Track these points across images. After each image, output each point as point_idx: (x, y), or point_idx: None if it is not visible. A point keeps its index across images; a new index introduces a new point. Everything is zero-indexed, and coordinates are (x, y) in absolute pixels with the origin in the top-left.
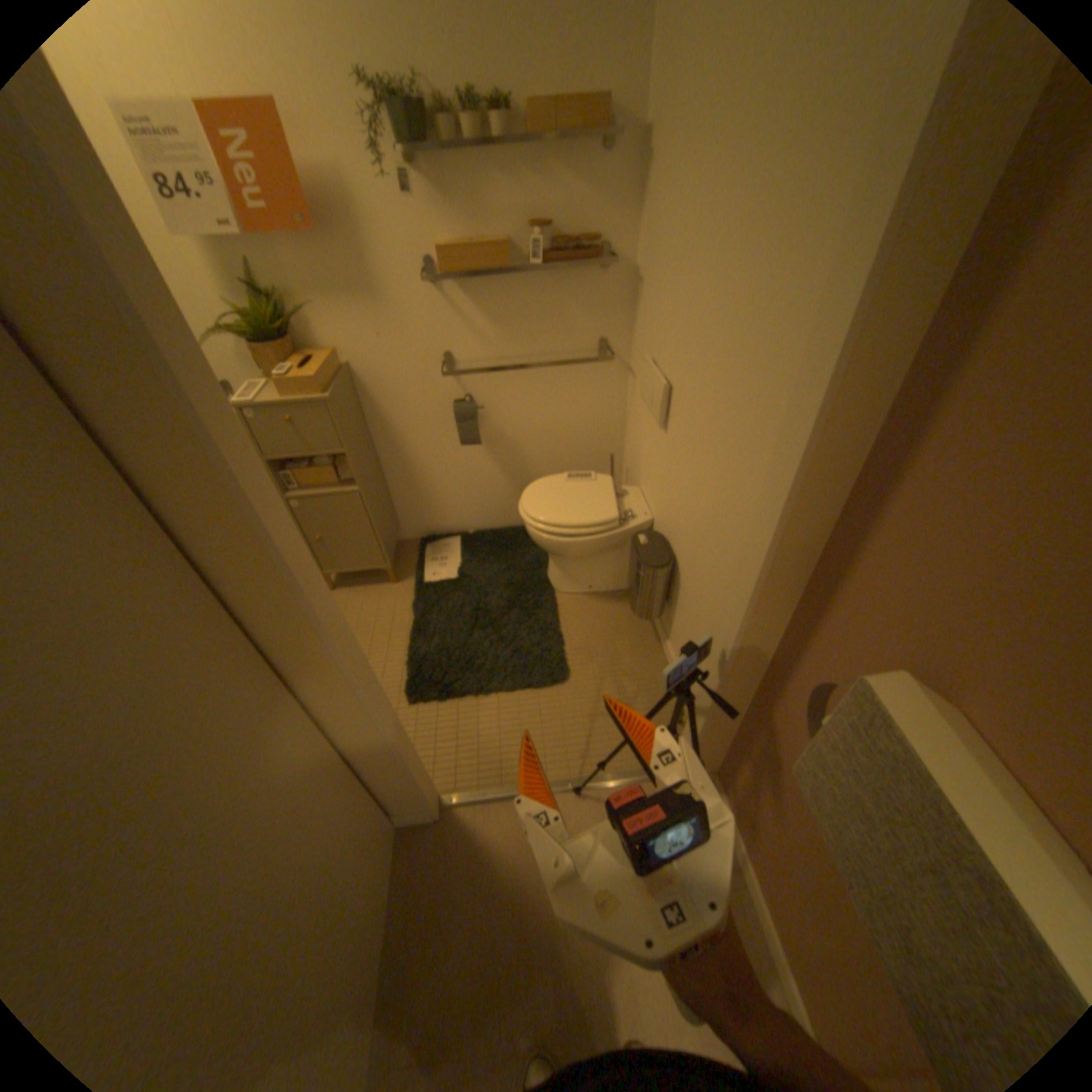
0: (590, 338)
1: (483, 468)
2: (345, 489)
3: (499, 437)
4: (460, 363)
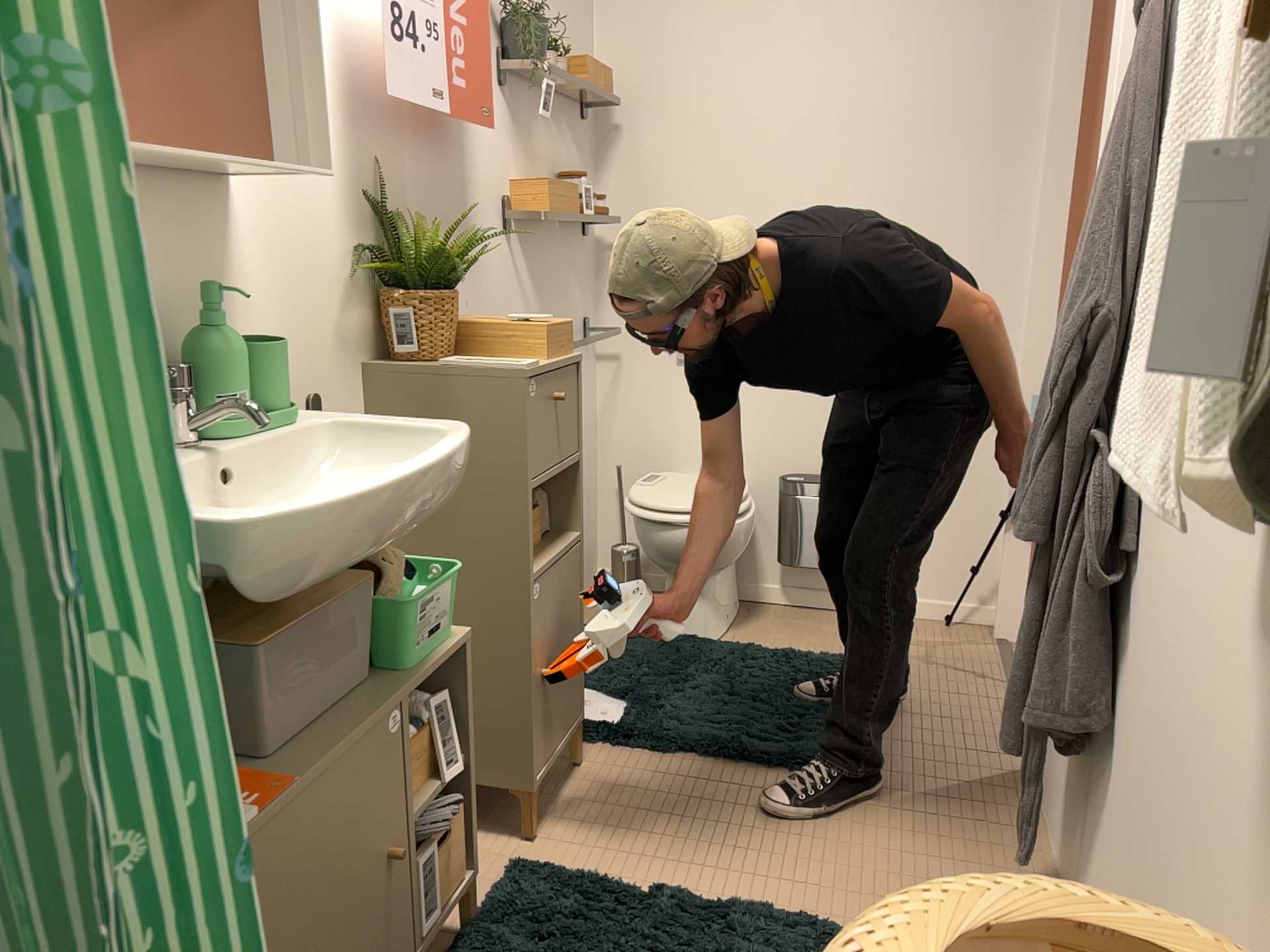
0: (582, 320)
1: None
2: (564, 541)
3: None
4: None
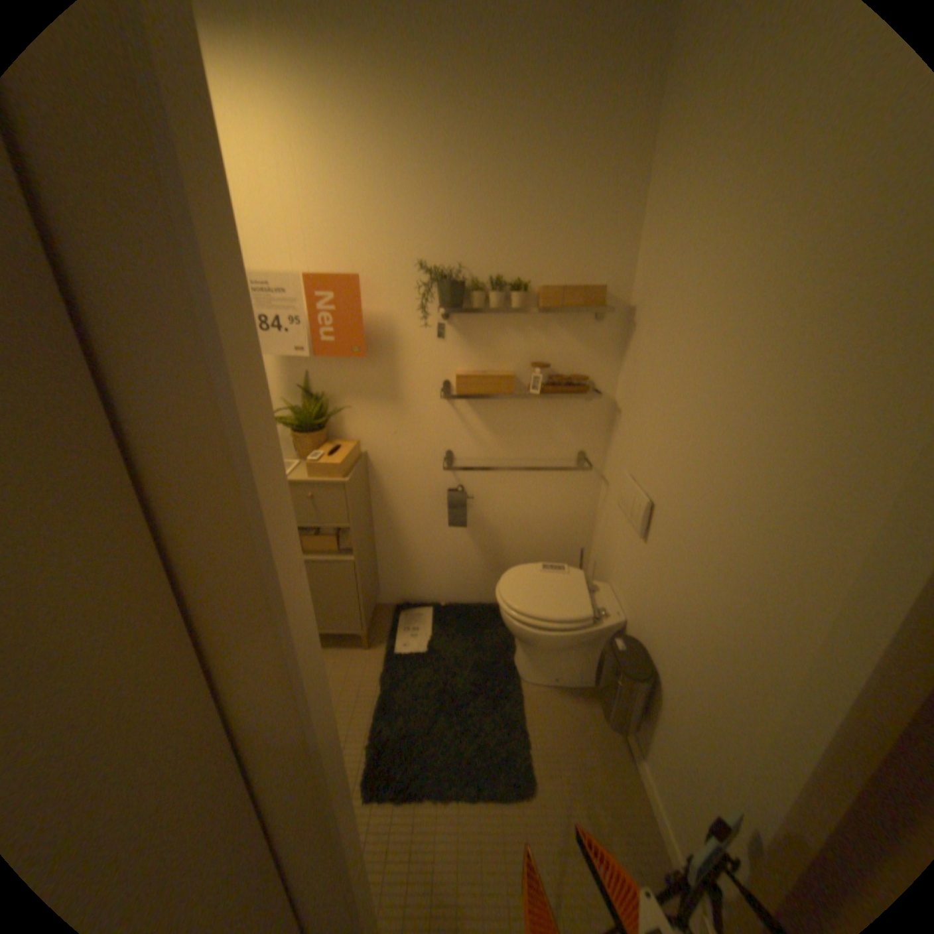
0: (571, 450)
1: (462, 547)
2: (341, 557)
3: (481, 522)
4: (458, 460)
